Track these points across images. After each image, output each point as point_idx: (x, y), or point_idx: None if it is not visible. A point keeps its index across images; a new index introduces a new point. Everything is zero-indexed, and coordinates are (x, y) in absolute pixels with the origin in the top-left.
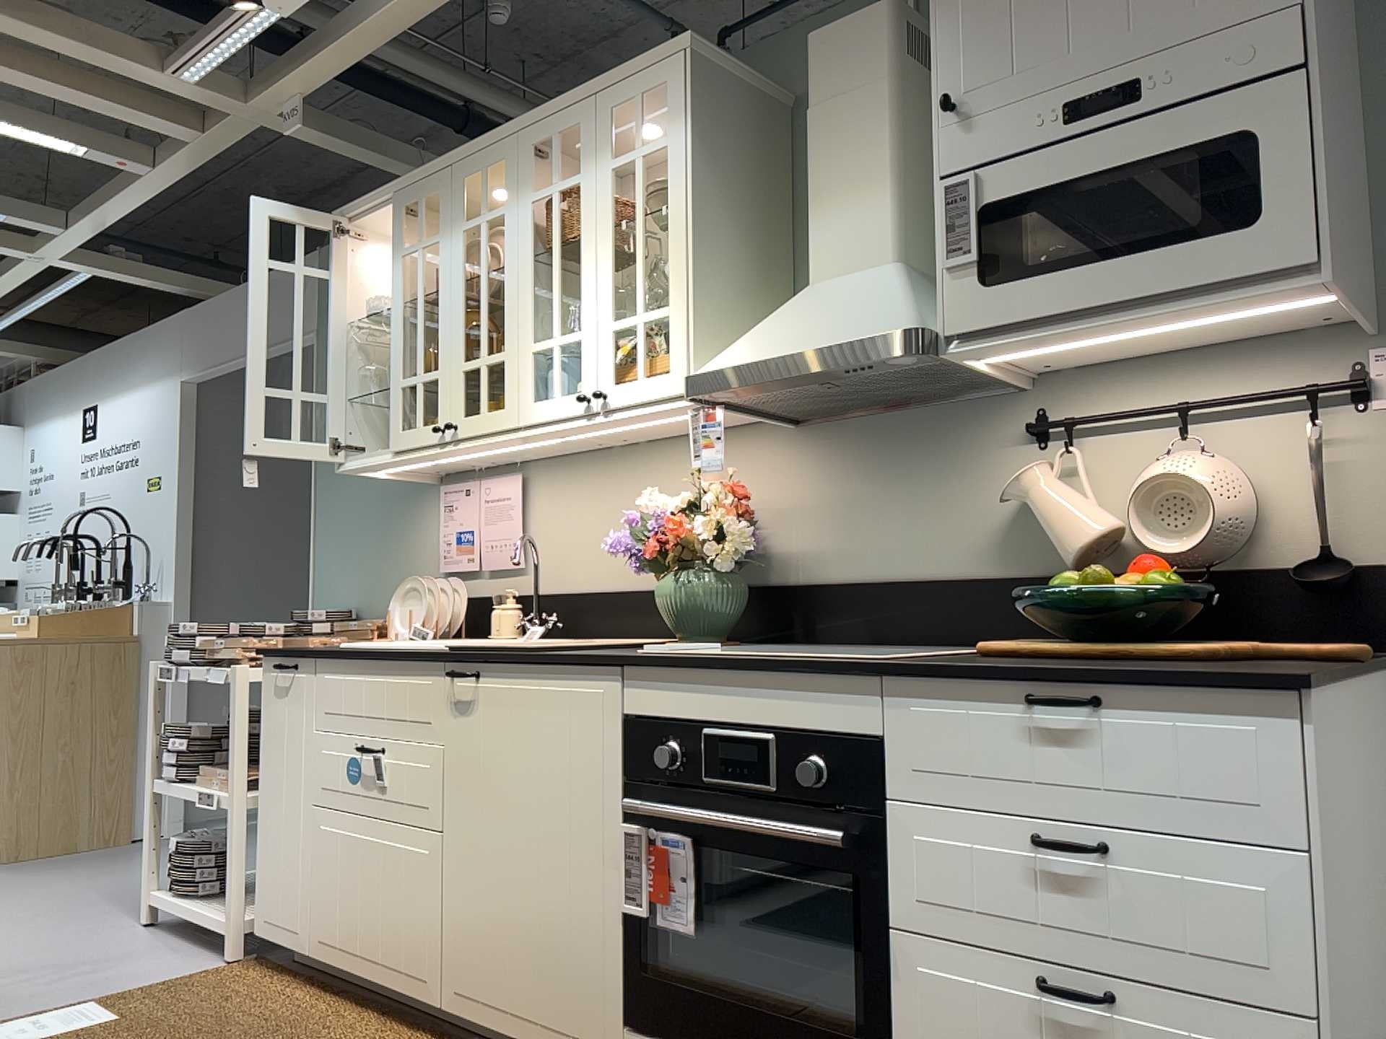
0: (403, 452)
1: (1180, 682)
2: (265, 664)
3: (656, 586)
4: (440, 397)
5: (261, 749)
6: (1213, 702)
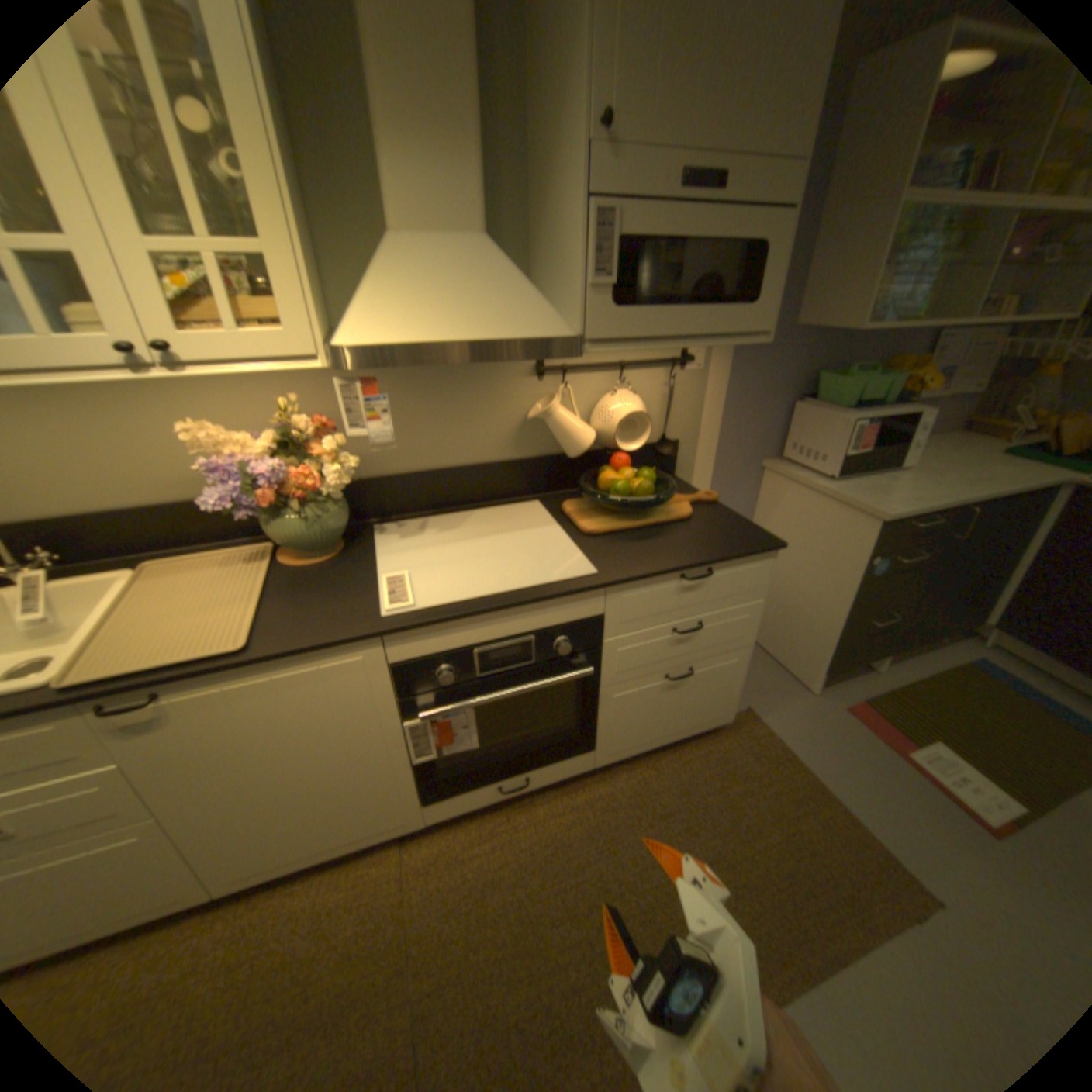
0: None
1: (746, 557)
2: None
3: (261, 520)
4: None
5: None
6: (750, 560)
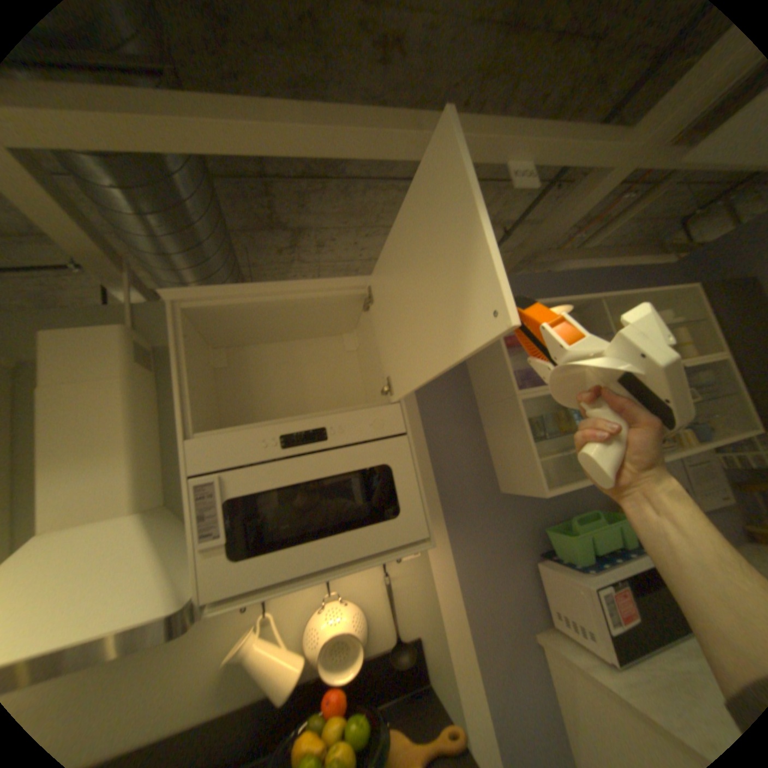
0: None
1: None
2: None
3: None
4: None
5: None
6: None
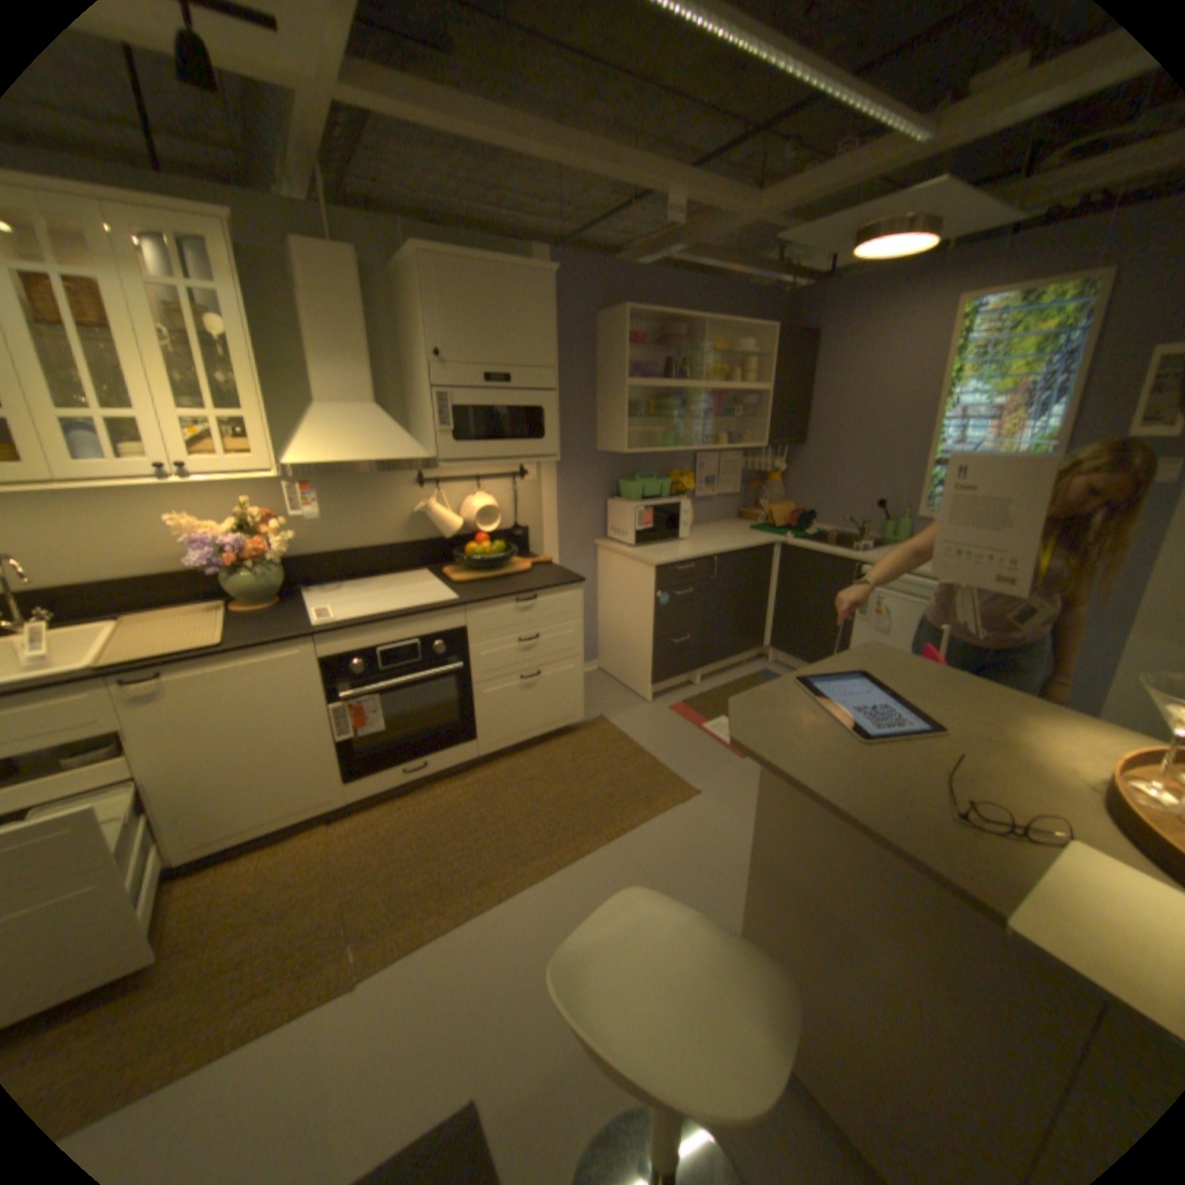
0: None
1: (558, 587)
2: None
3: (221, 578)
4: None
5: None
6: (563, 590)
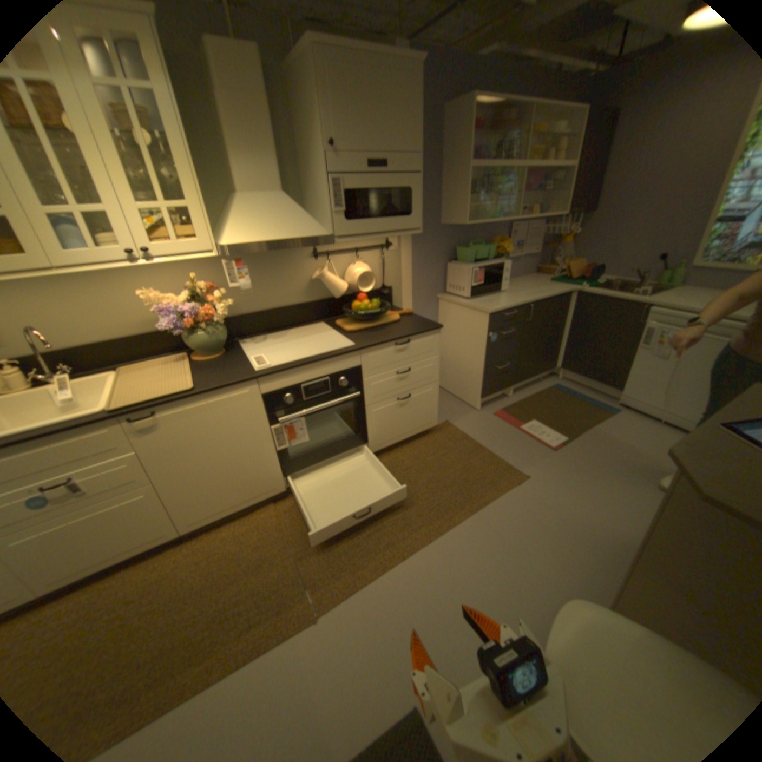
0: None
1: (424, 333)
2: None
3: (184, 337)
4: None
5: None
6: (427, 335)
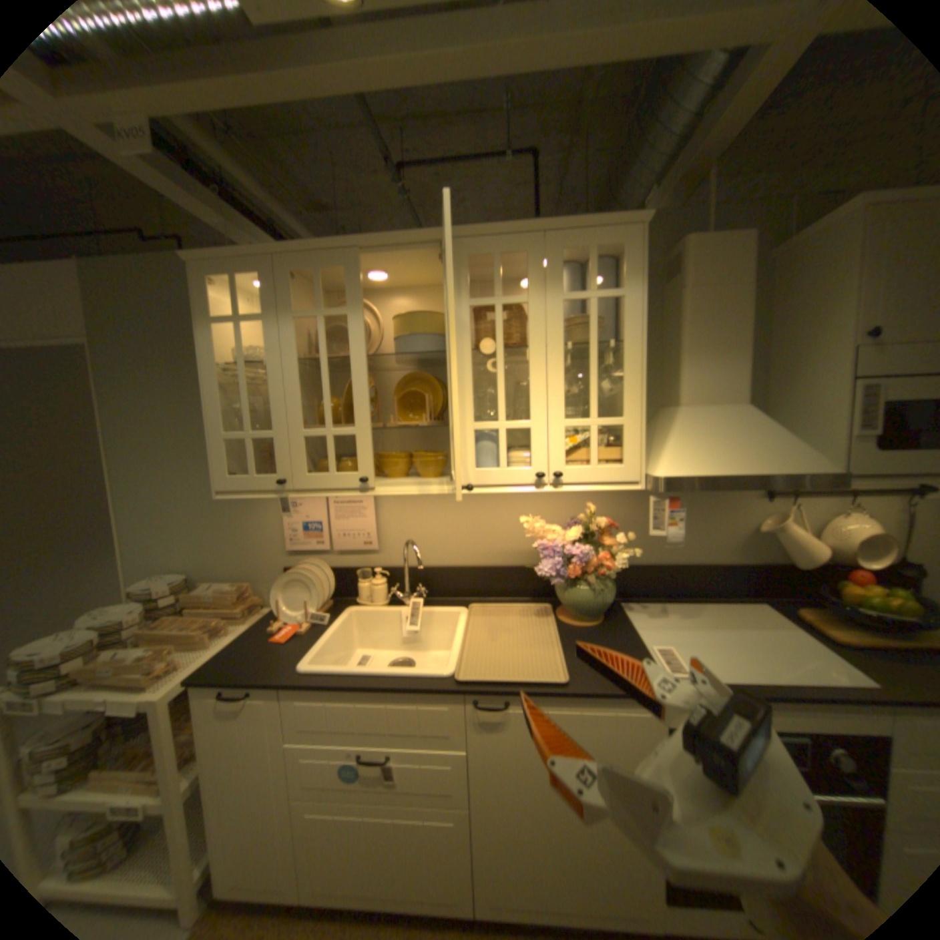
0: (308, 489)
1: None
2: (195, 692)
3: (558, 586)
4: (361, 452)
5: (199, 760)
6: None
